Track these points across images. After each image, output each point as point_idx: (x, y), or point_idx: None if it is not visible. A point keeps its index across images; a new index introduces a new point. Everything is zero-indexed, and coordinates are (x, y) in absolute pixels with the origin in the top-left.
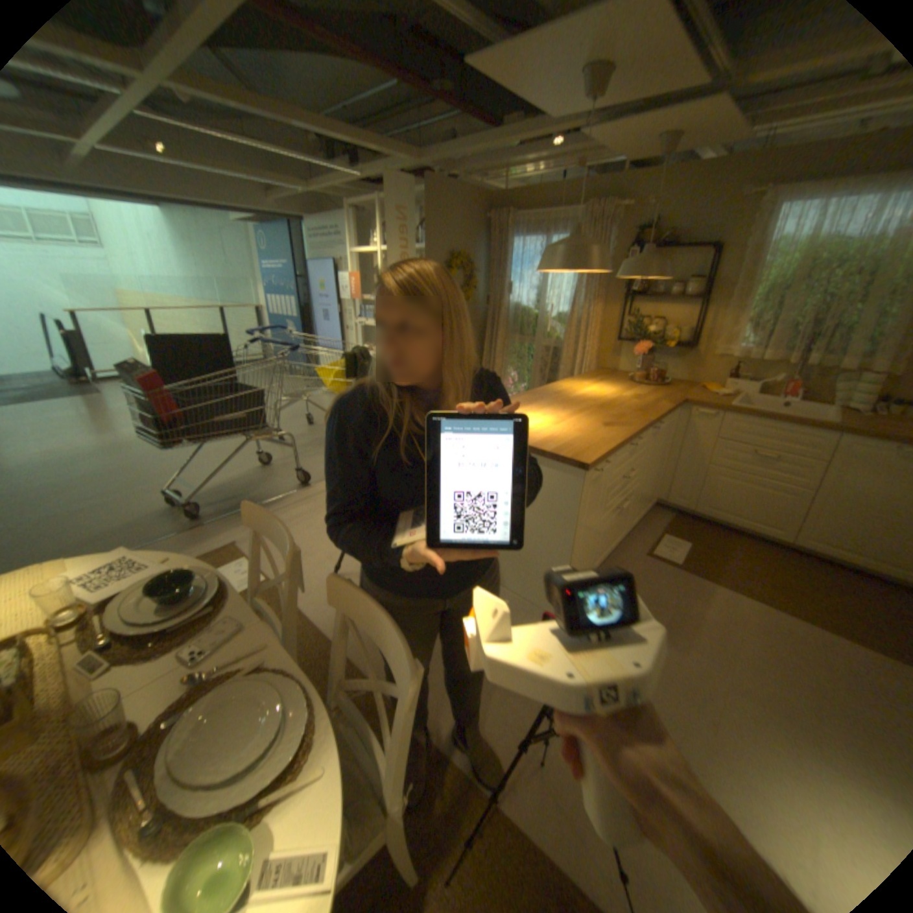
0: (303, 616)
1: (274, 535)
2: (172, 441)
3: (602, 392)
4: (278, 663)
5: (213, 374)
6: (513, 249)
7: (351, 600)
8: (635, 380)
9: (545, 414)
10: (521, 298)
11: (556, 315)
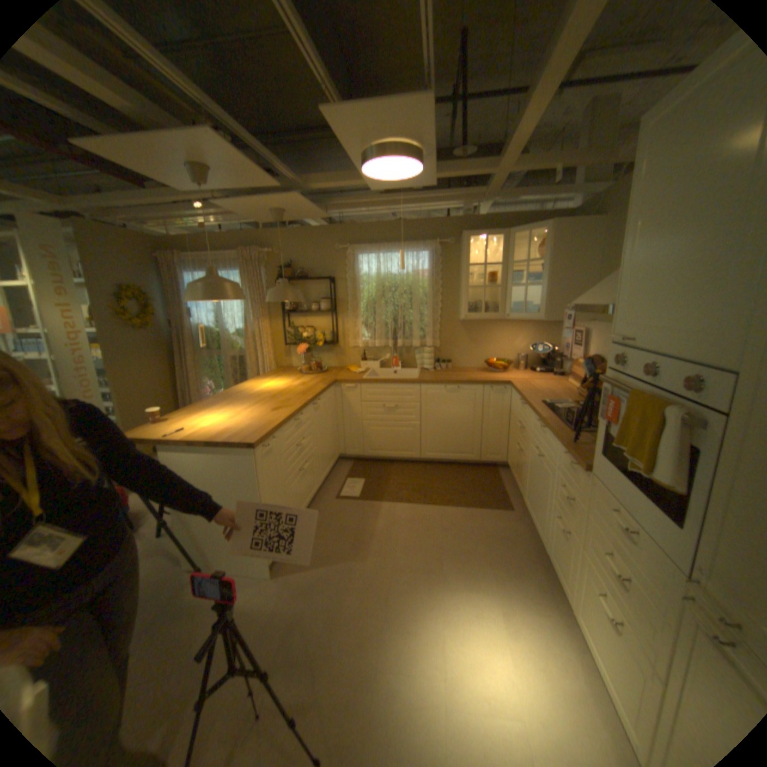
0: None
1: None
2: None
3: (277, 385)
4: None
5: None
6: None
7: None
8: (302, 372)
9: (225, 412)
10: (202, 320)
11: (236, 331)
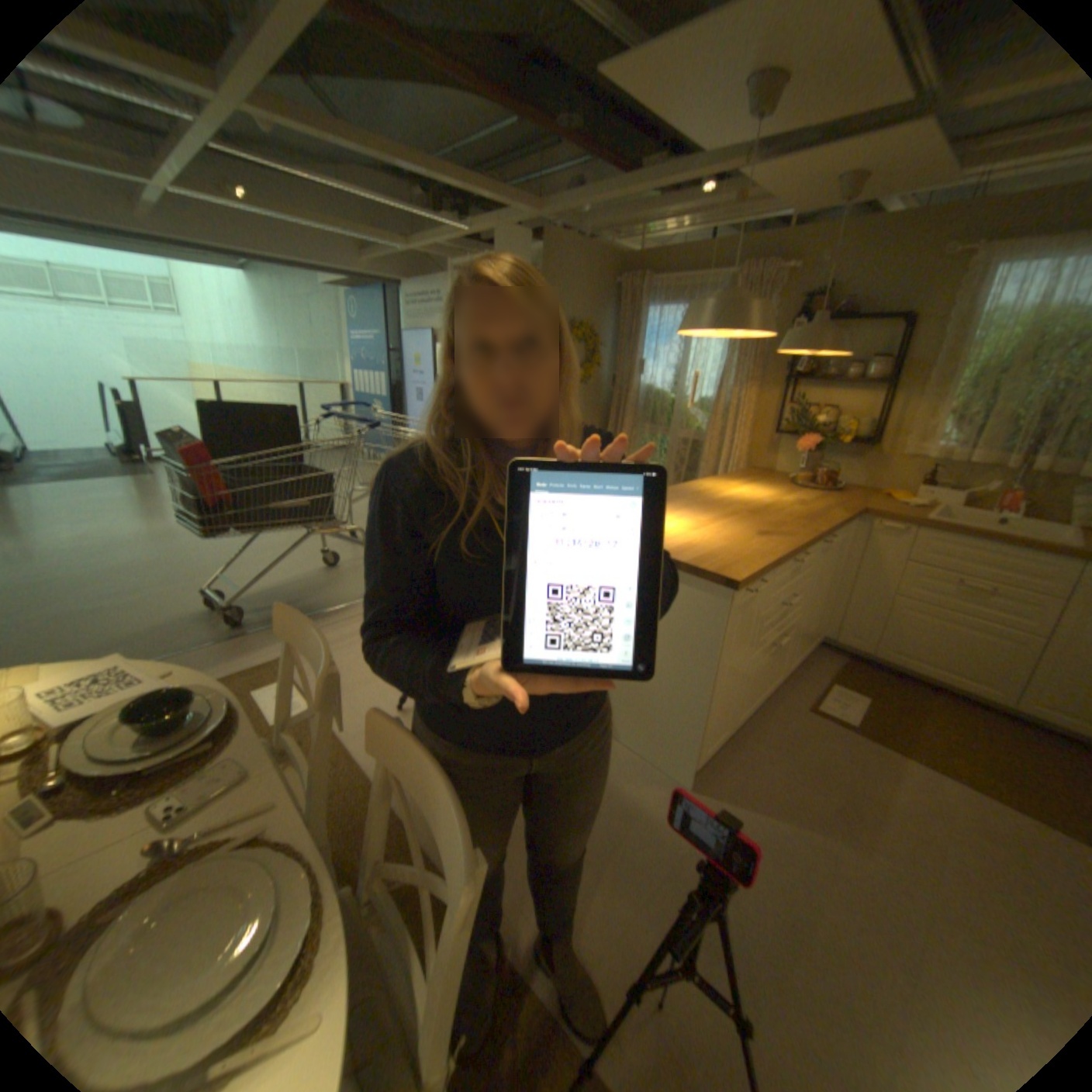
0: (353, 761)
1: (311, 650)
2: (217, 529)
3: (755, 495)
4: (289, 832)
5: (276, 452)
6: (647, 319)
7: (398, 747)
8: (798, 482)
9: (682, 517)
10: (656, 378)
11: (699, 401)
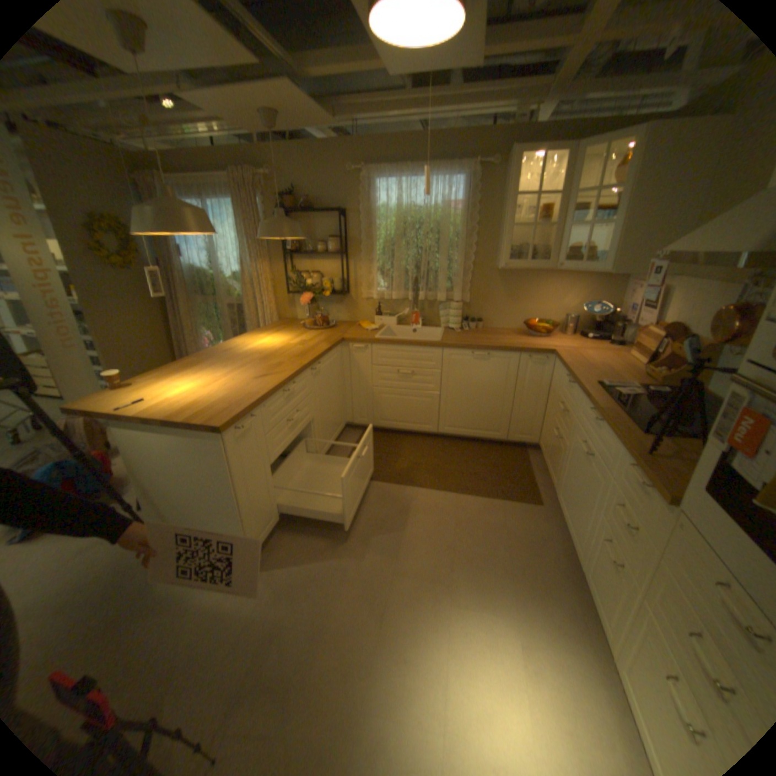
0: None
1: None
2: None
3: (273, 343)
4: None
5: None
6: None
7: None
8: (306, 327)
9: (202, 377)
10: (195, 259)
11: (232, 275)
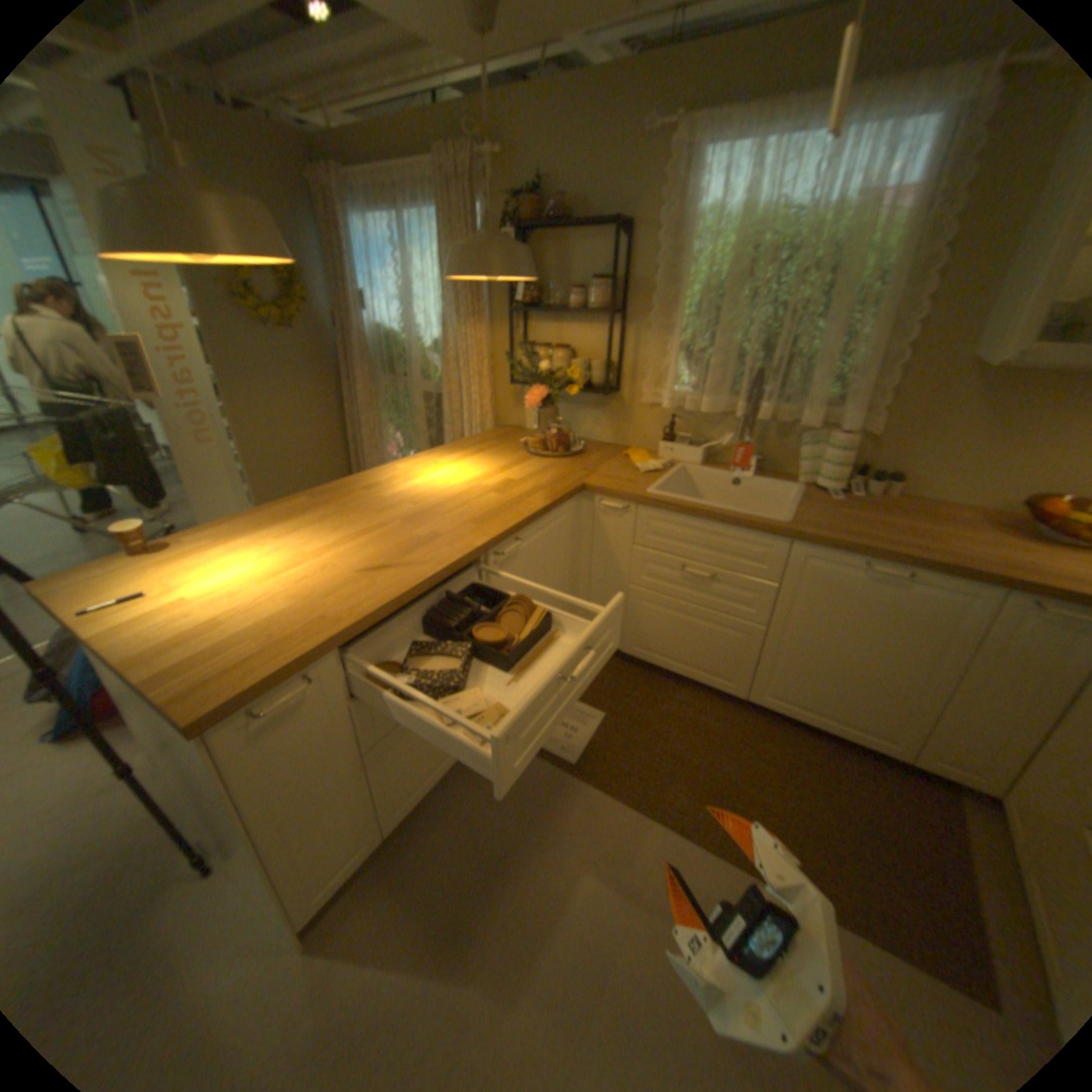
0: None
1: None
2: None
3: (452, 480)
4: None
5: None
6: (352, 234)
7: None
8: (527, 449)
9: (281, 548)
10: (382, 316)
11: (432, 344)
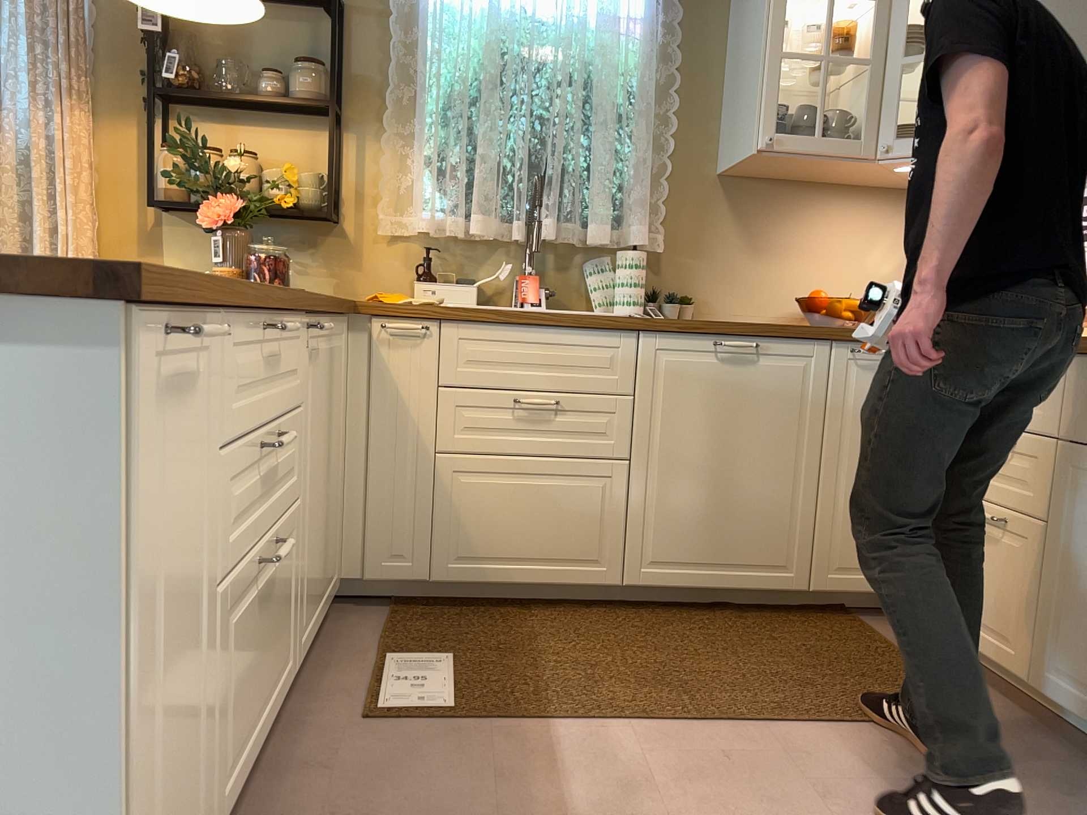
0: None
1: None
2: None
3: None
4: None
5: None
6: None
7: None
8: None
9: None
10: None
11: None
